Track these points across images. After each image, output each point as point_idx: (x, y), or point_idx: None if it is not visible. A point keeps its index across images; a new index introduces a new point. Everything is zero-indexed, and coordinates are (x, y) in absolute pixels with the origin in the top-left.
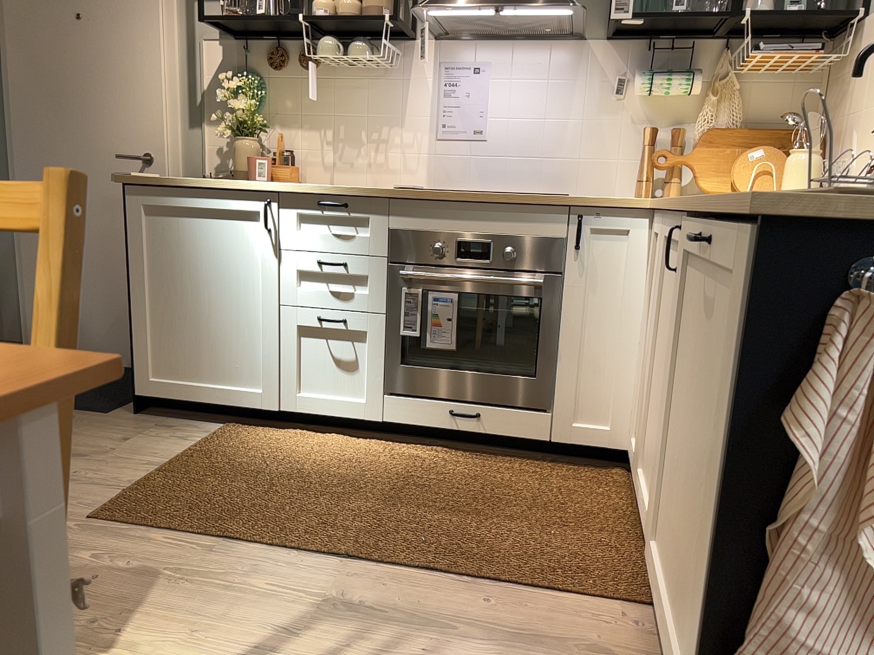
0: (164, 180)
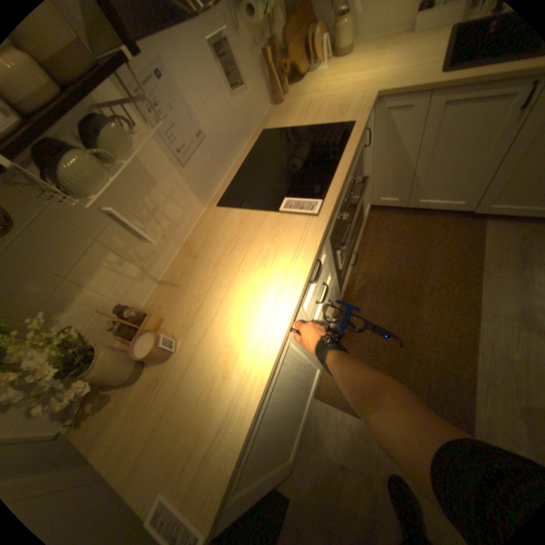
0: (227, 477)
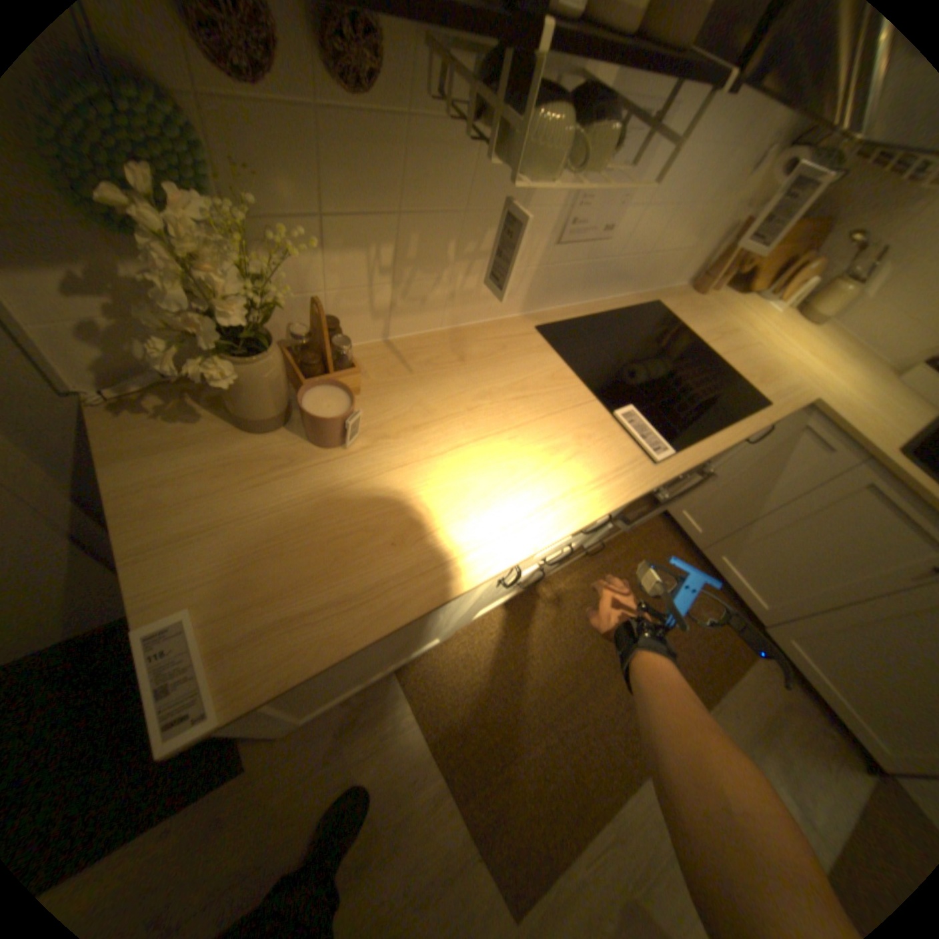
0: (309, 671)
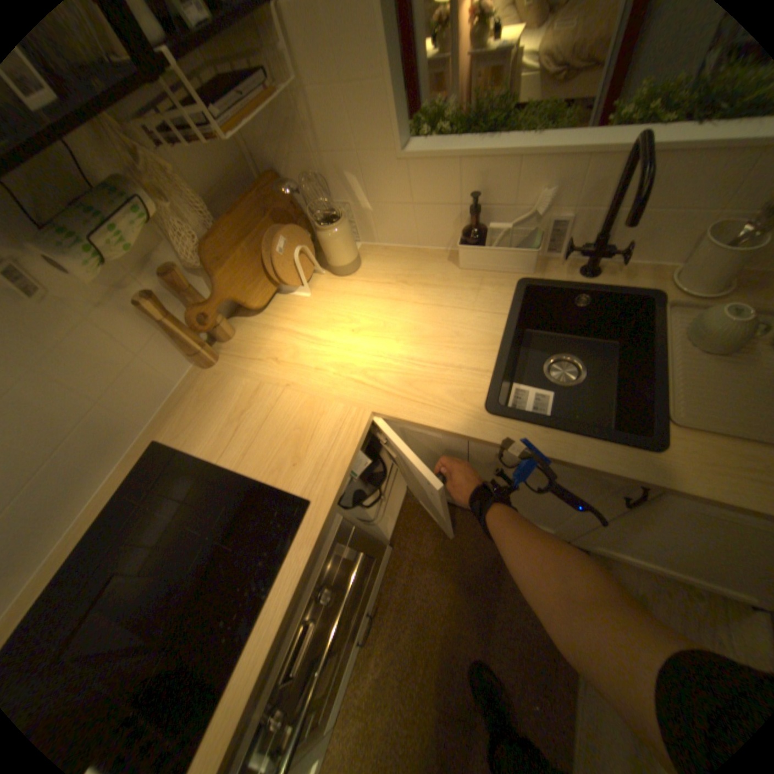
0: None
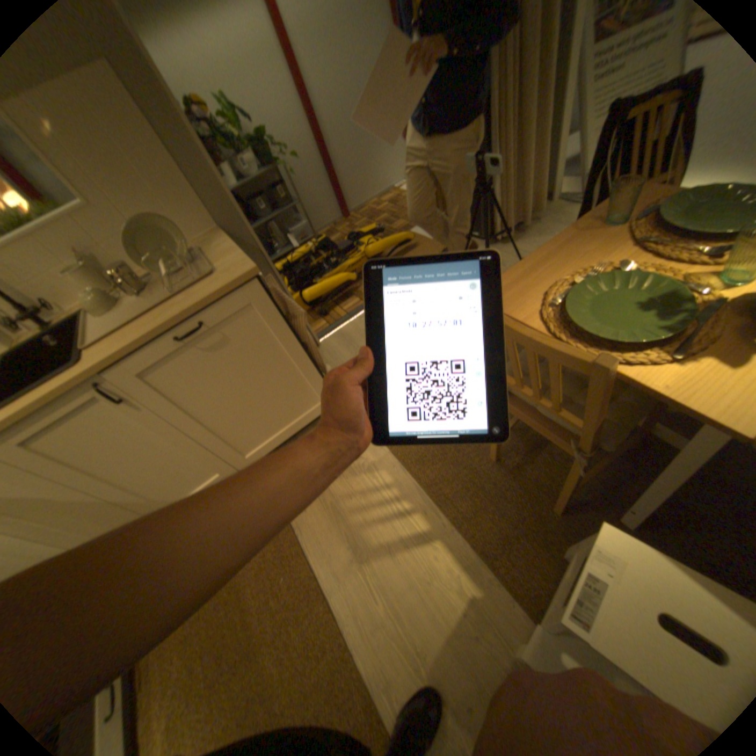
0: None
